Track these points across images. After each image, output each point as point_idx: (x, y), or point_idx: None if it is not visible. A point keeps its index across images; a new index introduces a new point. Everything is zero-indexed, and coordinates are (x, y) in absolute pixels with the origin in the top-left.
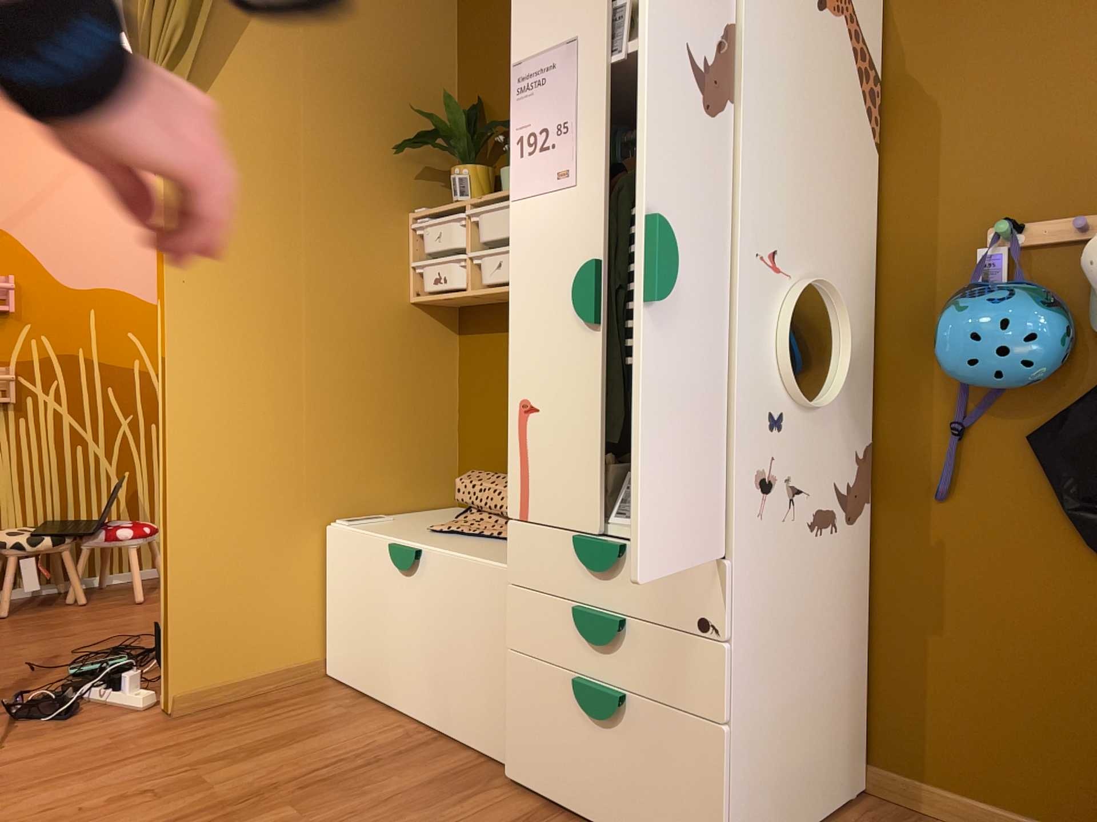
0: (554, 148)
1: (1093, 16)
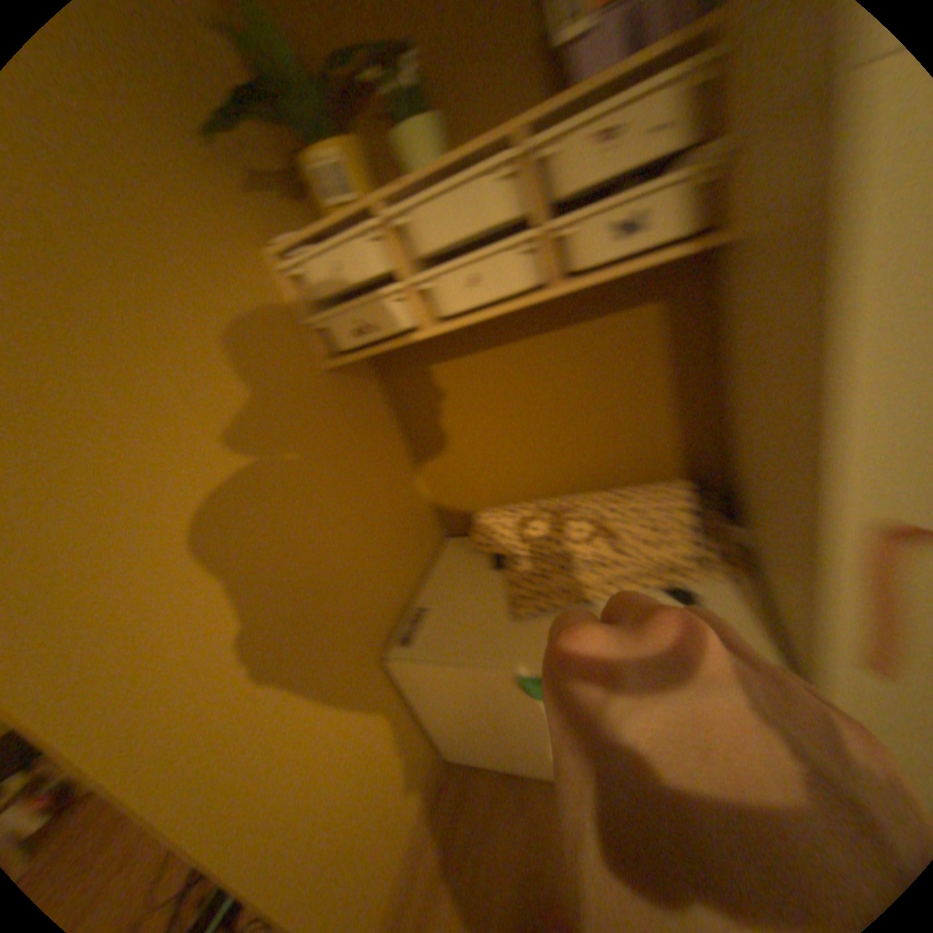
0: None
1: None
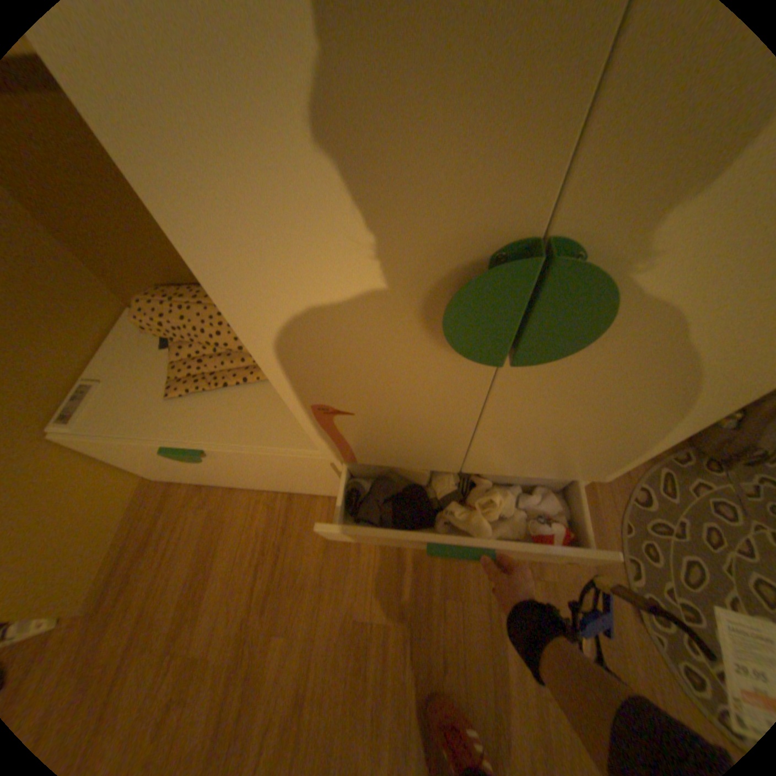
0: None
1: None
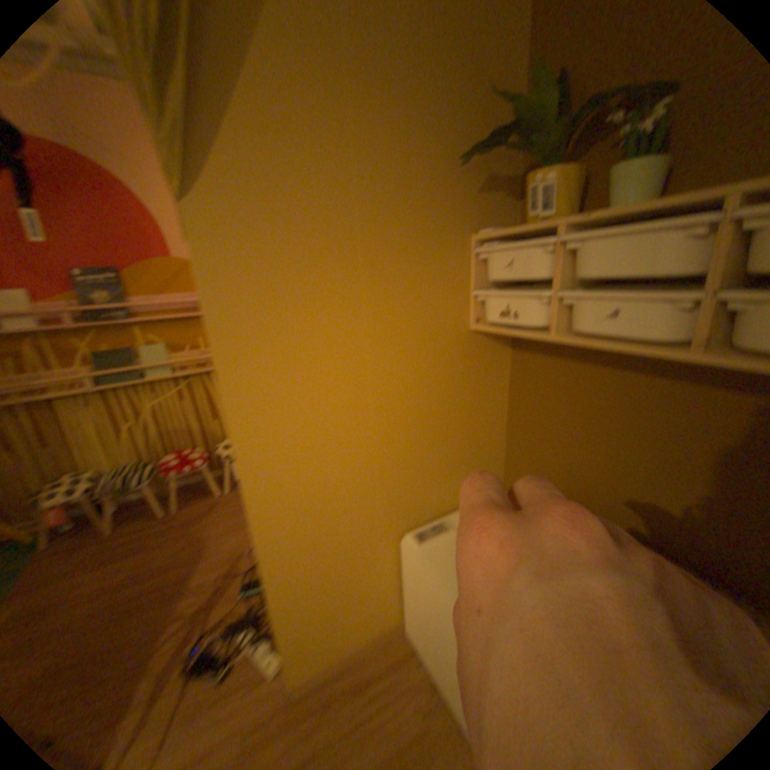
0: None
1: None
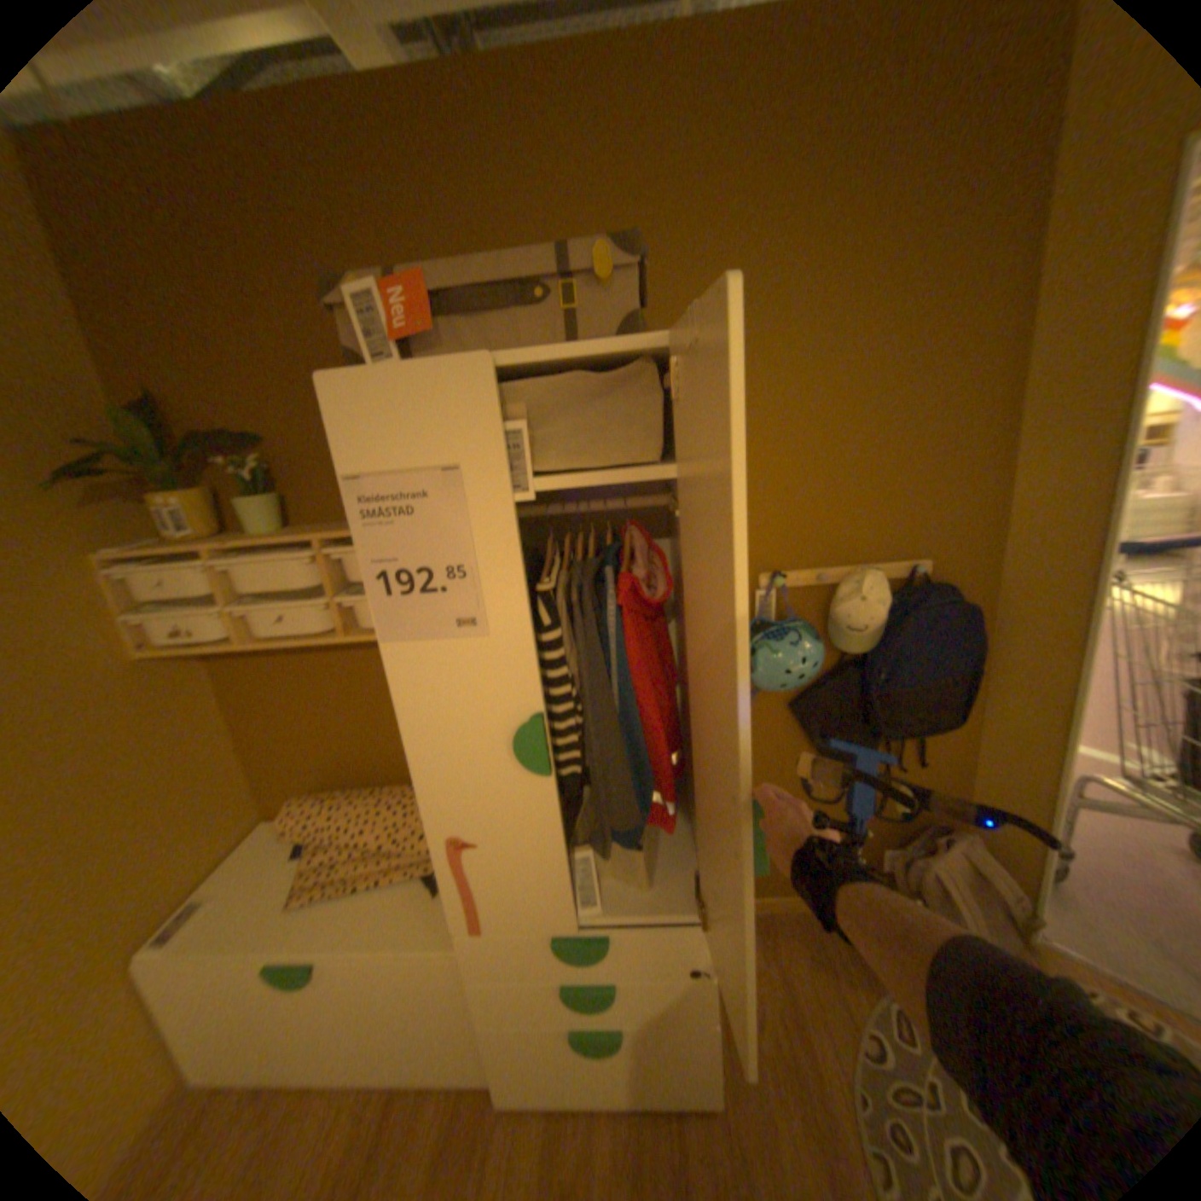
0: (446, 593)
1: (824, 426)
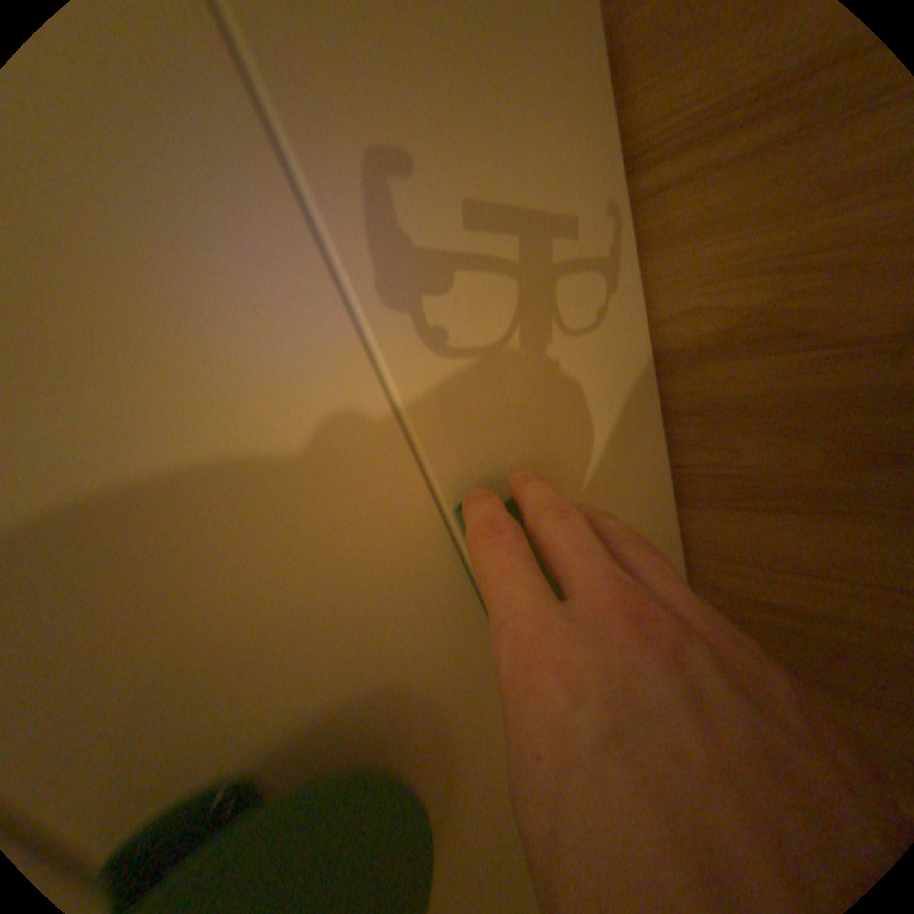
0: None
1: None
